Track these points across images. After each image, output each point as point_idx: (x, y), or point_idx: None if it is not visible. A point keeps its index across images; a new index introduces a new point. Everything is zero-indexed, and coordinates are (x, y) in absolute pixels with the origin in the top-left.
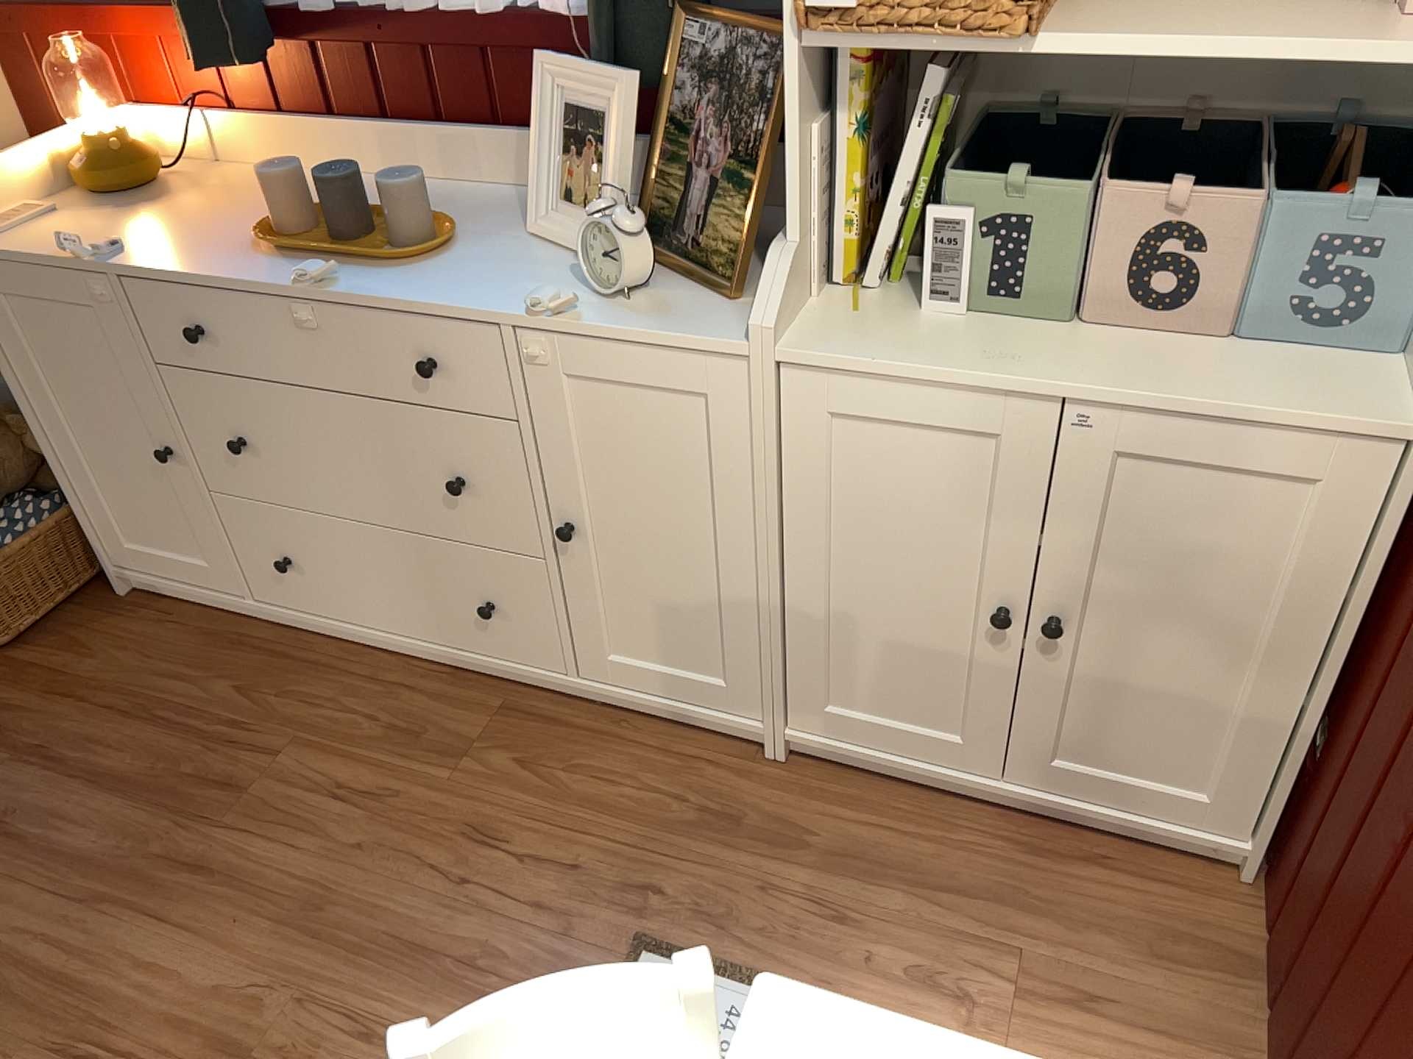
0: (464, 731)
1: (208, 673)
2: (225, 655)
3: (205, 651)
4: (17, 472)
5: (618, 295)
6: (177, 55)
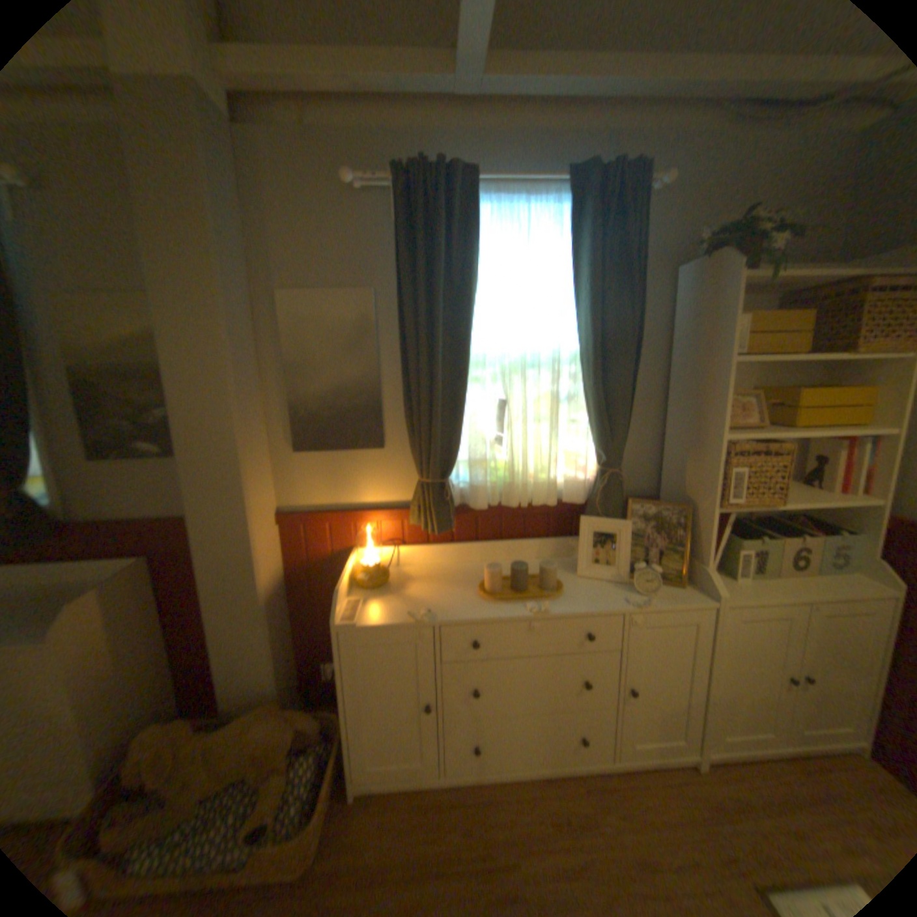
0: (584, 818)
1: (432, 841)
2: (432, 825)
3: (418, 827)
4: (283, 750)
5: (654, 593)
6: (388, 523)
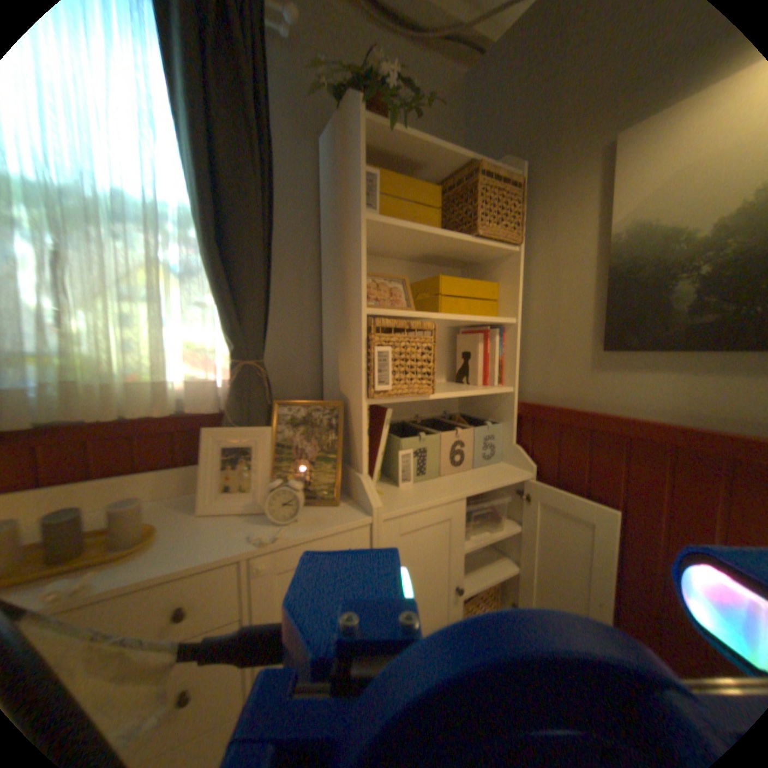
0: None
1: None
2: None
3: None
4: None
5: (293, 518)
6: None
